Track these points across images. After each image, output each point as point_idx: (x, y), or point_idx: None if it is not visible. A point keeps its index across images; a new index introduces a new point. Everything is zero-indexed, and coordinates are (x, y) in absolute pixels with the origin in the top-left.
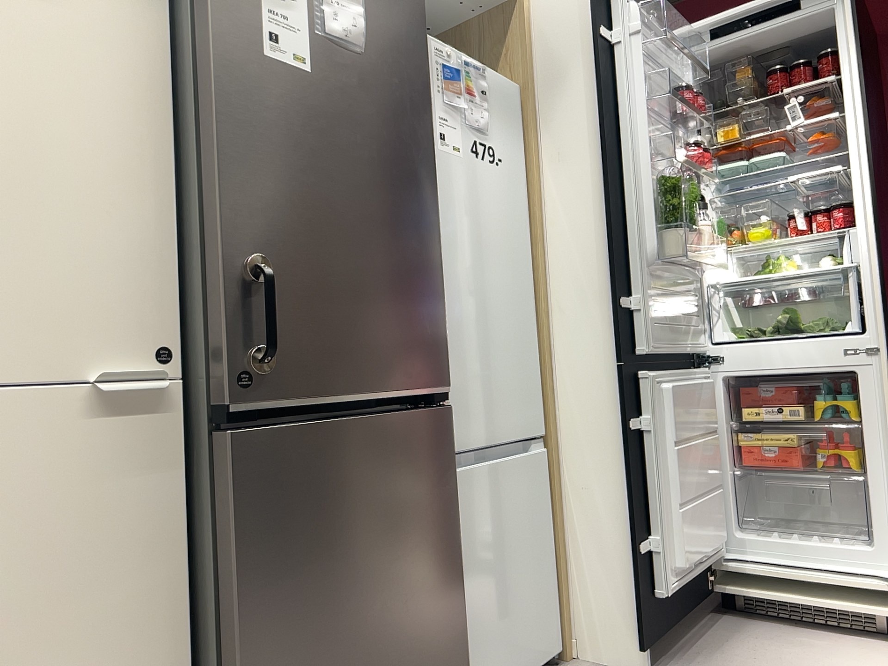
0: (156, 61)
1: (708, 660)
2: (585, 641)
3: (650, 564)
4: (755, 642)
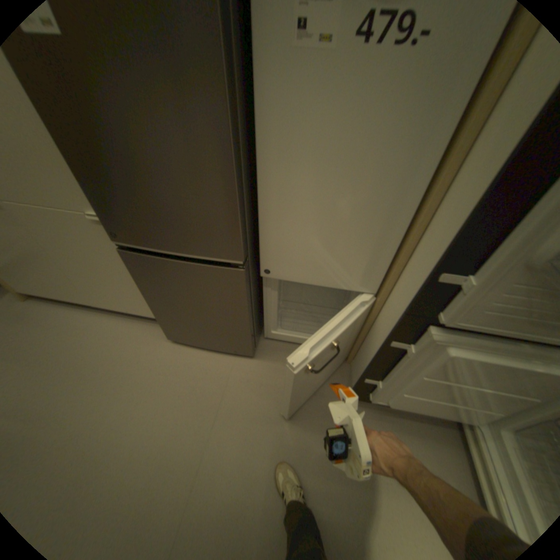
0: None
1: (386, 428)
2: (353, 365)
3: (373, 385)
4: (427, 453)
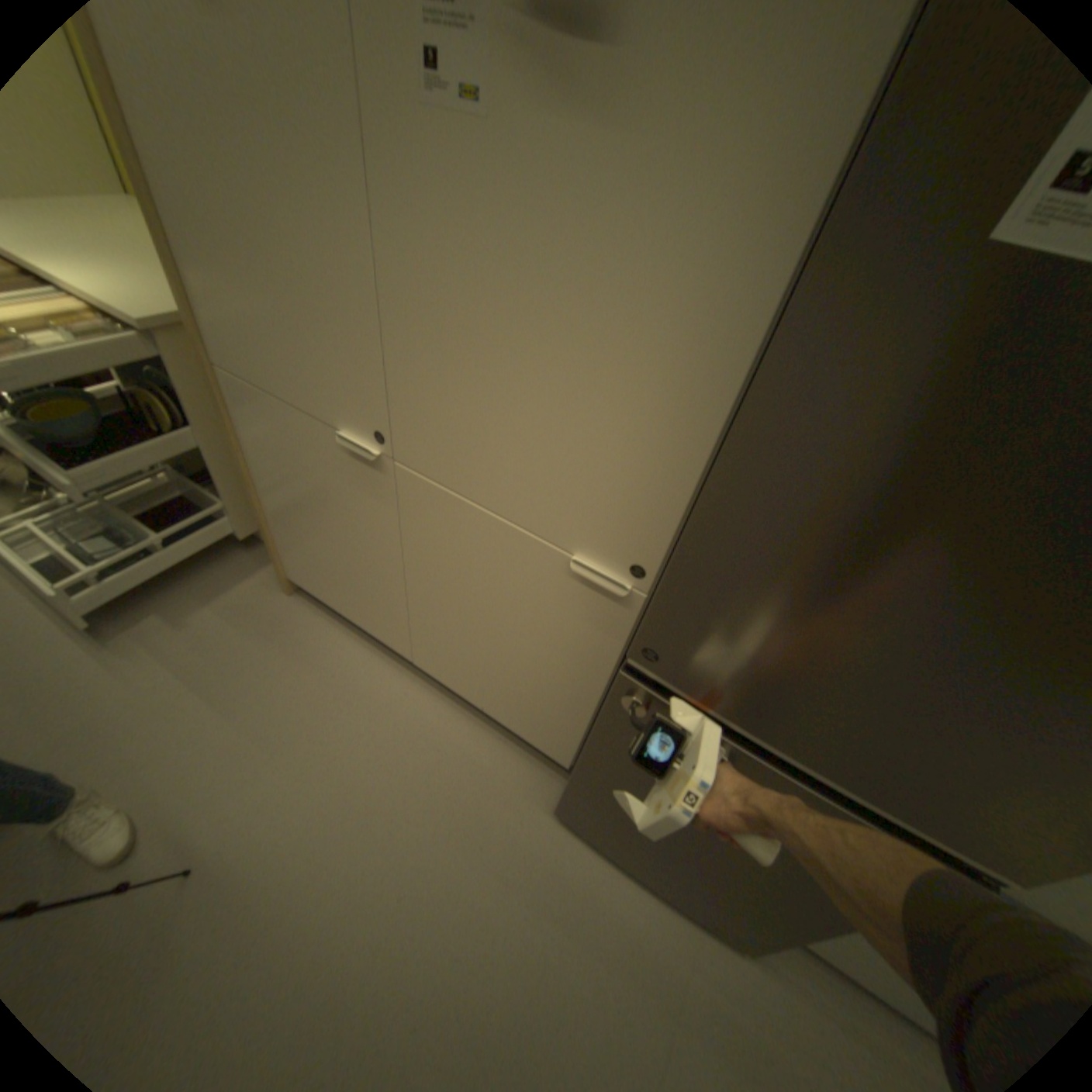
0: (799, 202)
1: None
2: None
3: None
4: None
